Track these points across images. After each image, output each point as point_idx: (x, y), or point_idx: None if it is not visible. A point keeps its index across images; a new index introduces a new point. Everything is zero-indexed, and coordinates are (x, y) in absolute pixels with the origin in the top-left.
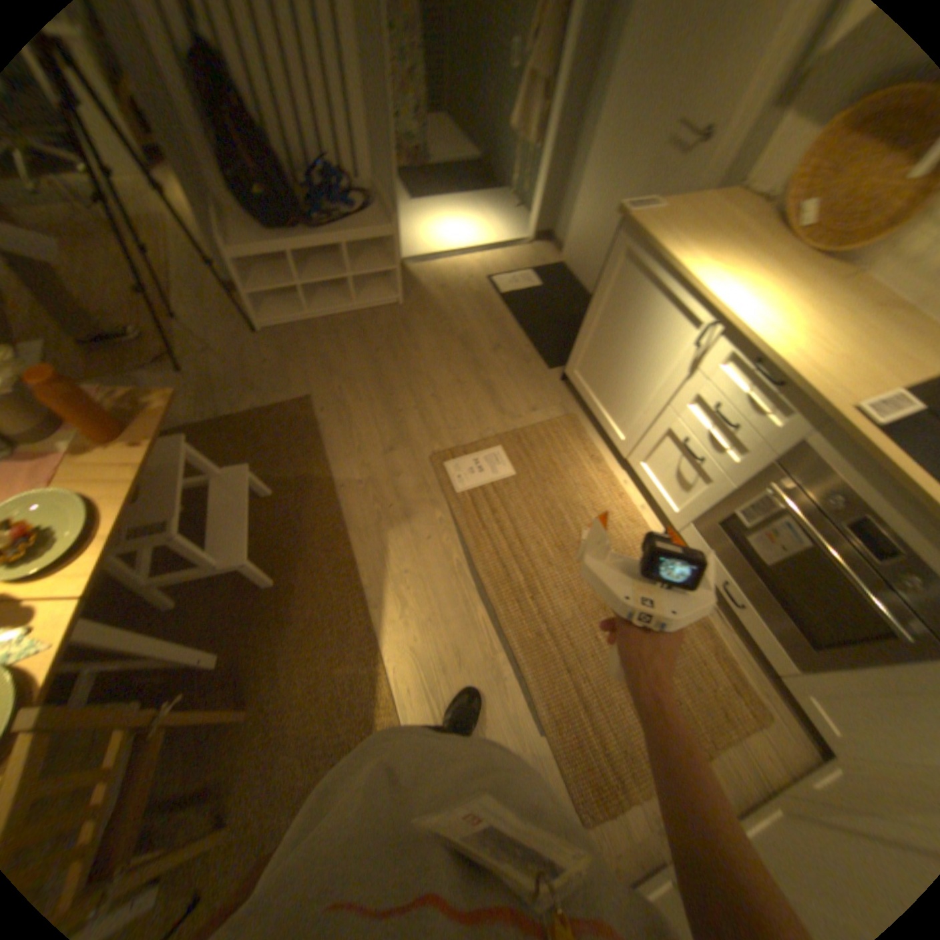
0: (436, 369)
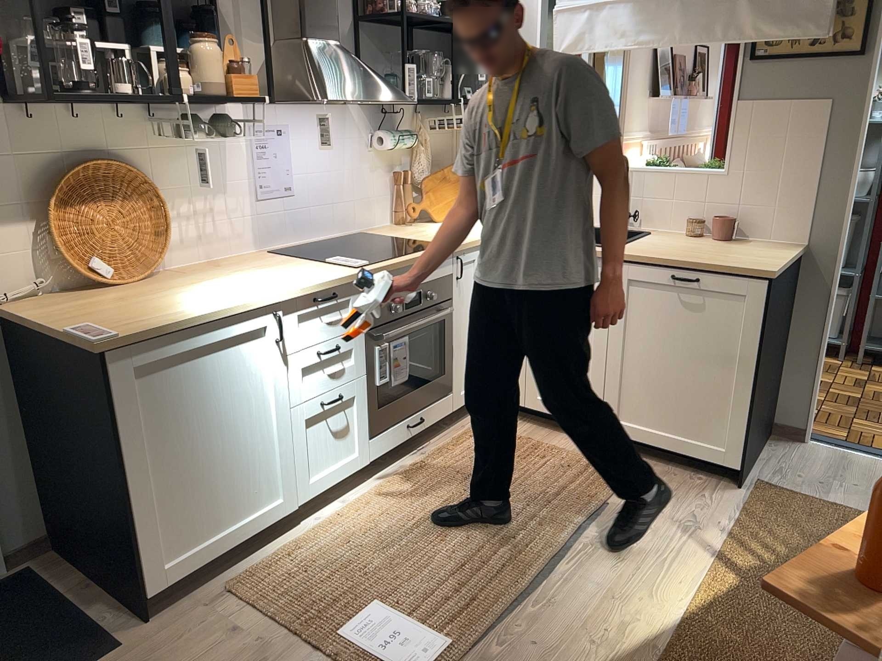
0: None
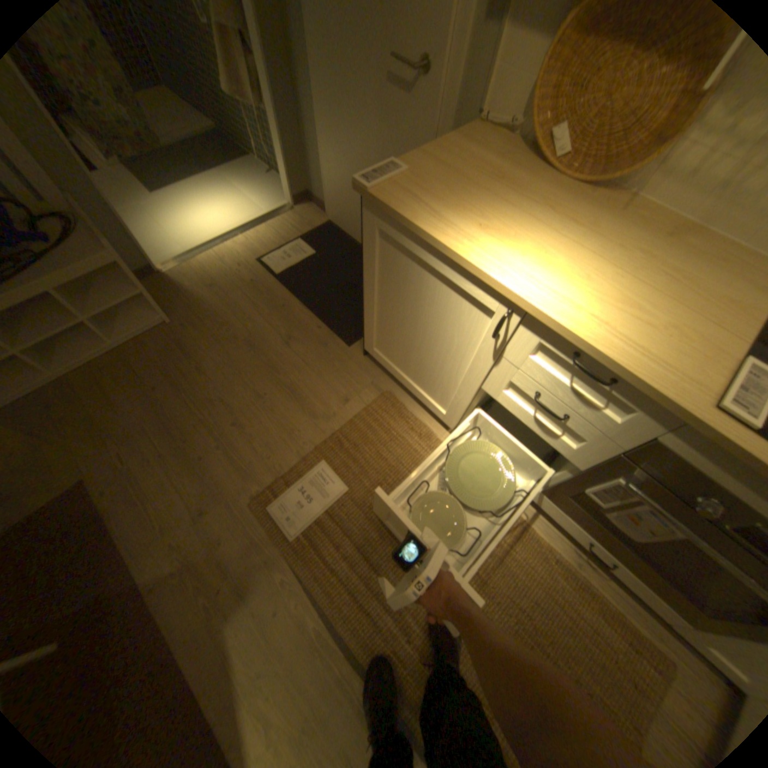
0: (228, 389)
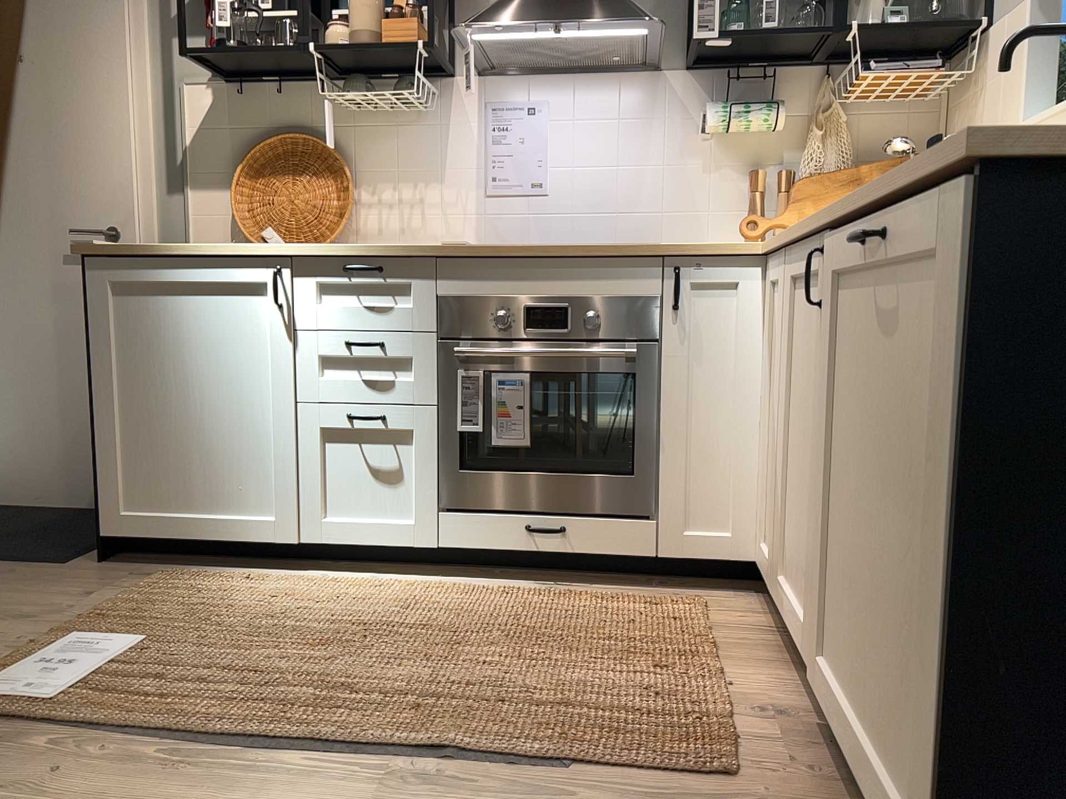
0: None
